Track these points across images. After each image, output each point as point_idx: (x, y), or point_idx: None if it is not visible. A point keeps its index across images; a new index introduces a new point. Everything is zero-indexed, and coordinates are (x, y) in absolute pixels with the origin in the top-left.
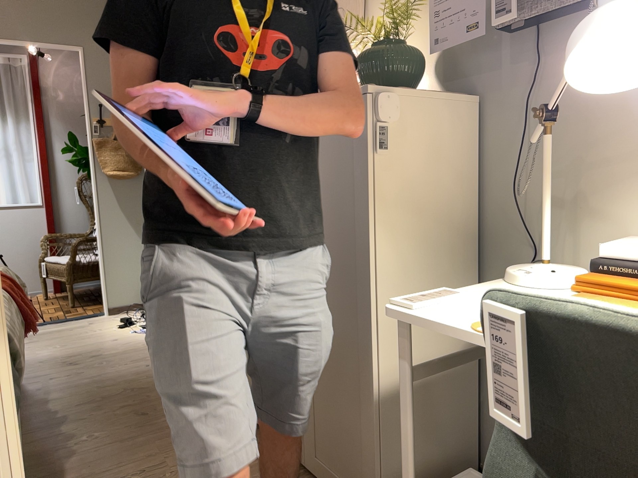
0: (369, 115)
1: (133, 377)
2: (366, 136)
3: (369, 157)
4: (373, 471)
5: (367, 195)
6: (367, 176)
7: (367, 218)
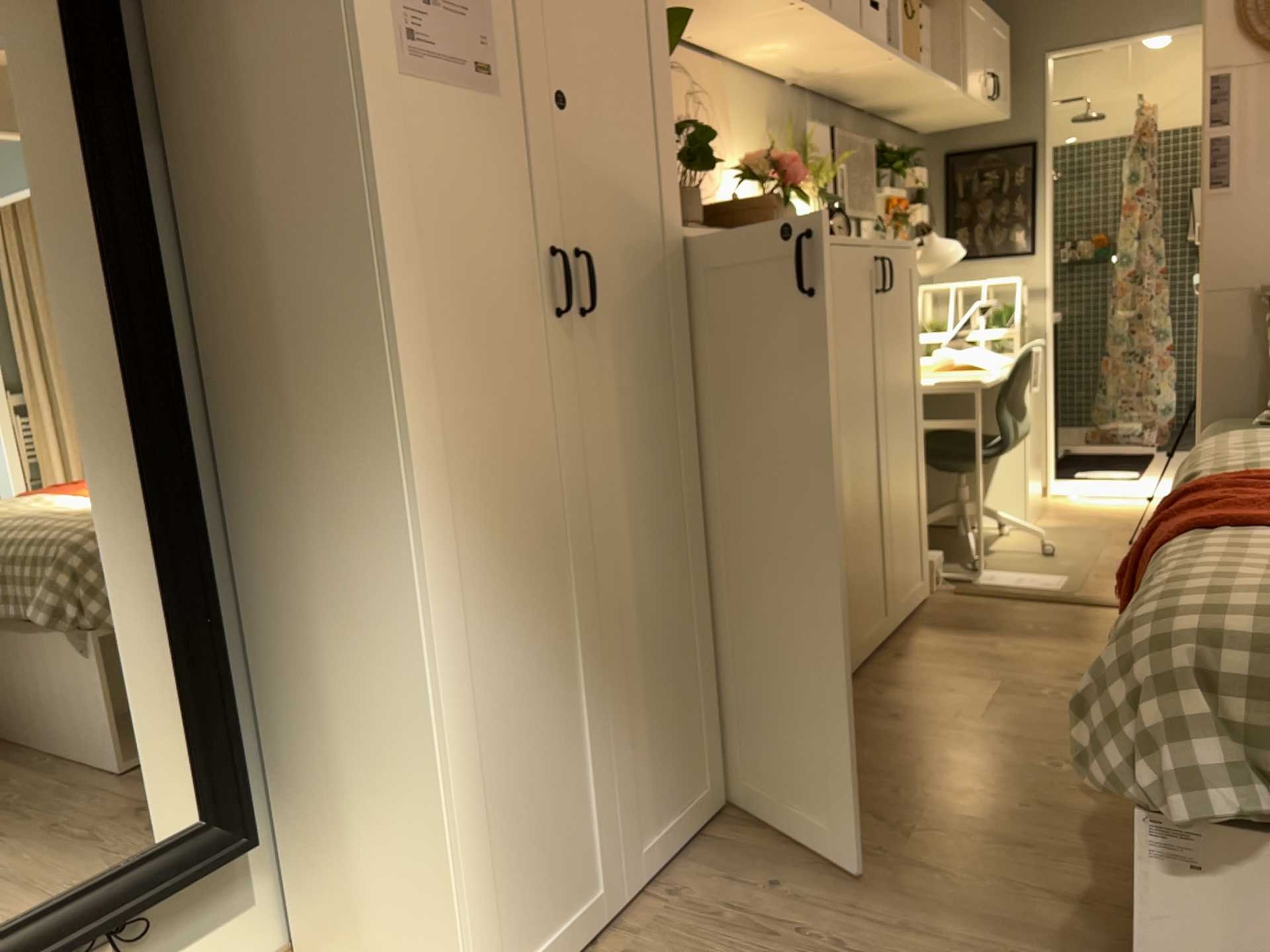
0: (917, 264)
1: (847, 872)
2: (917, 279)
3: (919, 294)
4: (928, 542)
5: (919, 324)
6: (919, 309)
7: (920, 341)
